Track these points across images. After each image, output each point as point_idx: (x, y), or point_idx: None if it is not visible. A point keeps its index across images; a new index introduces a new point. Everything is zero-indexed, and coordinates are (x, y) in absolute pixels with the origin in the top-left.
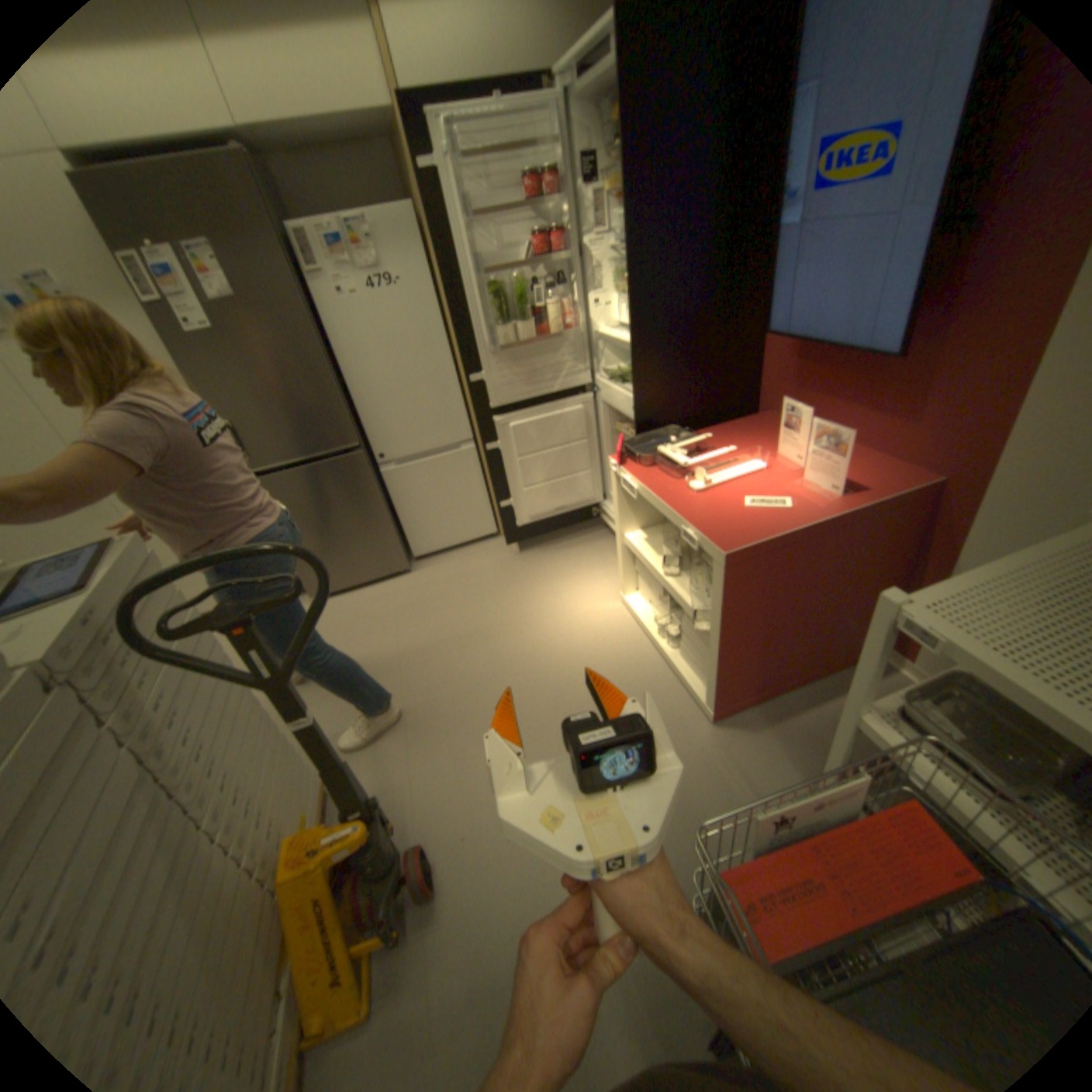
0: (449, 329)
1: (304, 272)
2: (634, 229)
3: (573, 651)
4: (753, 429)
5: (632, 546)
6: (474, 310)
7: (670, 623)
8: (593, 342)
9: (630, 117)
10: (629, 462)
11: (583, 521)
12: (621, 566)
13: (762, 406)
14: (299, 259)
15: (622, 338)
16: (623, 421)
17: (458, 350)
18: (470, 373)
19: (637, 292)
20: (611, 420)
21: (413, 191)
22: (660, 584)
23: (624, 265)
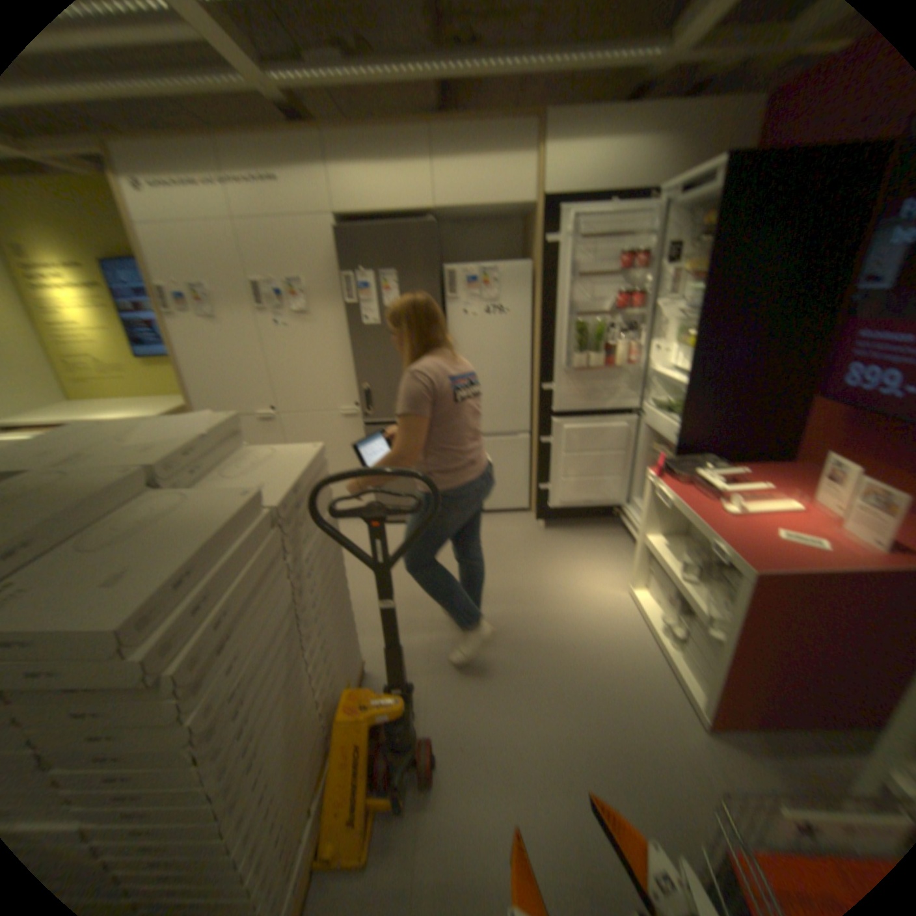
0: (535, 350)
1: (448, 299)
2: (711, 301)
3: (581, 625)
4: (792, 475)
5: (656, 548)
6: (561, 340)
7: (680, 627)
8: (649, 378)
9: (725, 224)
10: (668, 477)
11: (605, 518)
12: (639, 564)
13: (803, 457)
14: (447, 290)
15: (677, 379)
16: (662, 443)
17: (538, 366)
18: (543, 384)
19: (702, 347)
20: (650, 441)
21: (536, 256)
22: (678, 588)
23: (690, 325)
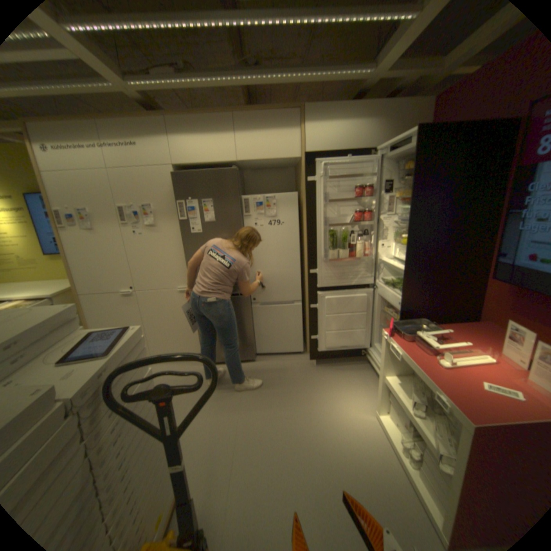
0: (304, 246)
1: (246, 215)
2: (414, 216)
3: (342, 445)
4: (480, 332)
5: (392, 387)
6: (319, 241)
7: (414, 450)
8: (378, 264)
9: (419, 168)
10: (396, 335)
11: (356, 356)
12: (380, 396)
13: (484, 317)
14: (245, 210)
15: (396, 265)
16: (389, 306)
17: (306, 256)
18: (309, 268)
19: (411, 246)
20: (382, 305)
21: (301, 188)
22: (410, 420)
23: (401, 230)
